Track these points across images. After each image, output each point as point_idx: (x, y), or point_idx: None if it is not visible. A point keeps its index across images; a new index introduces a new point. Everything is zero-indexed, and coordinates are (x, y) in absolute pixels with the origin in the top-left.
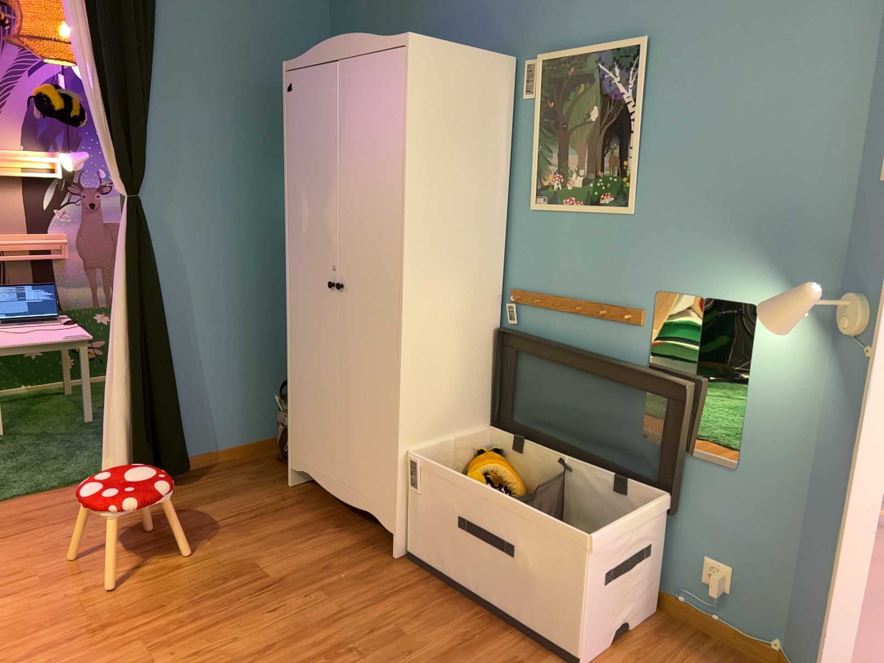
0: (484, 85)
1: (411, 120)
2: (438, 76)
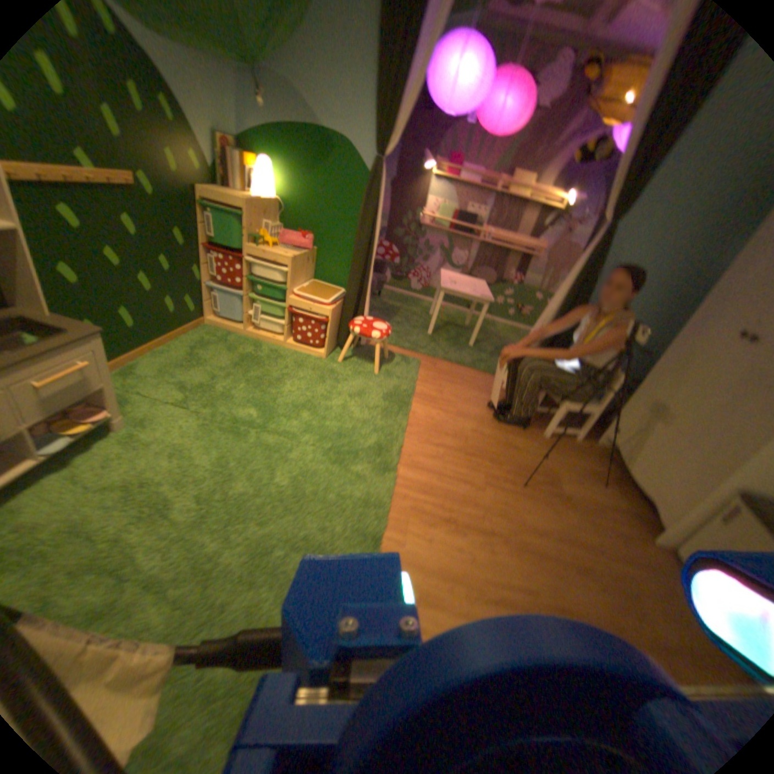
0: None
1: None
2: None
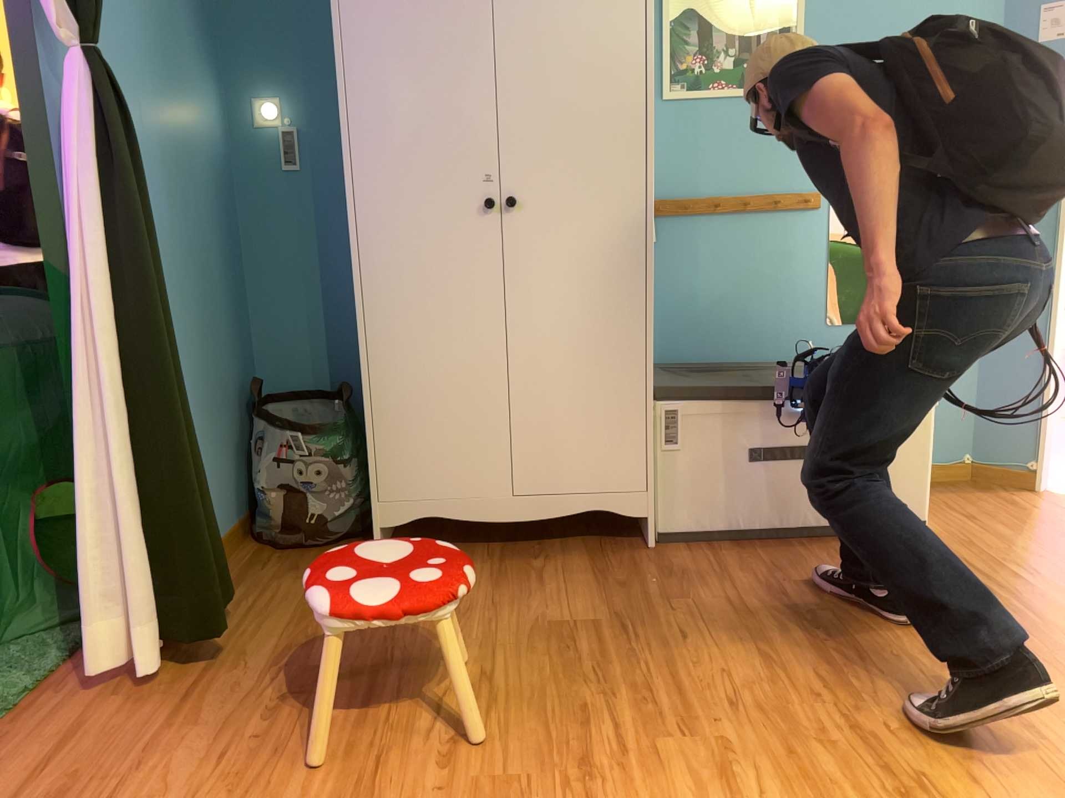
0: None
1: None
2: None
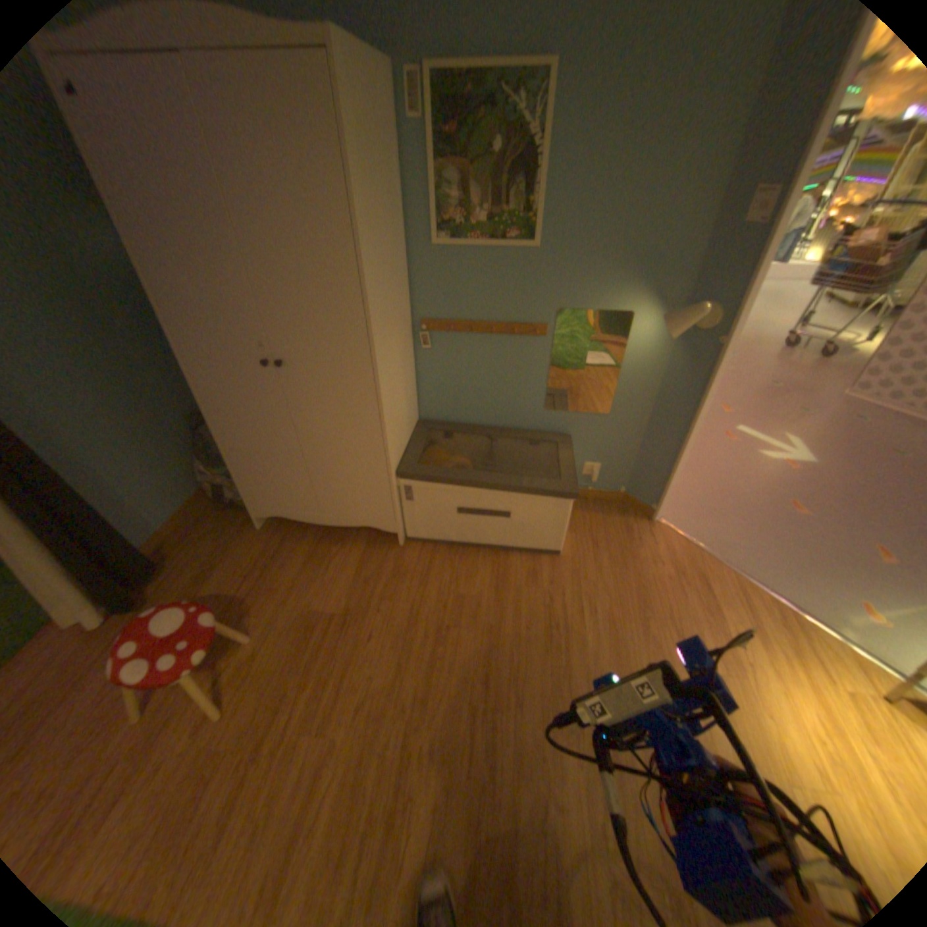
0: (381, 101)
1: (353, 164)
2: (357, 94)
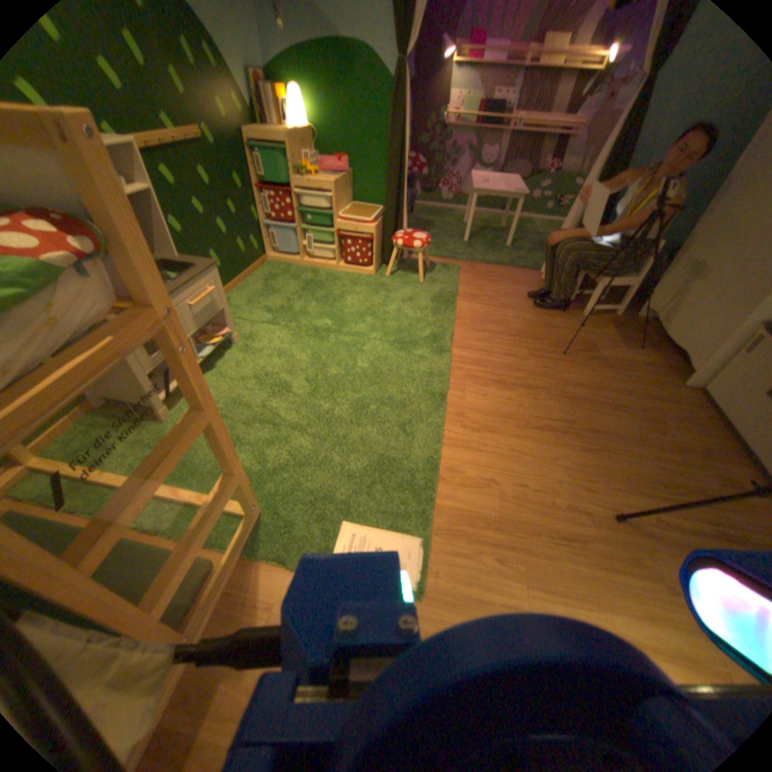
0: None
1: None
2: None
